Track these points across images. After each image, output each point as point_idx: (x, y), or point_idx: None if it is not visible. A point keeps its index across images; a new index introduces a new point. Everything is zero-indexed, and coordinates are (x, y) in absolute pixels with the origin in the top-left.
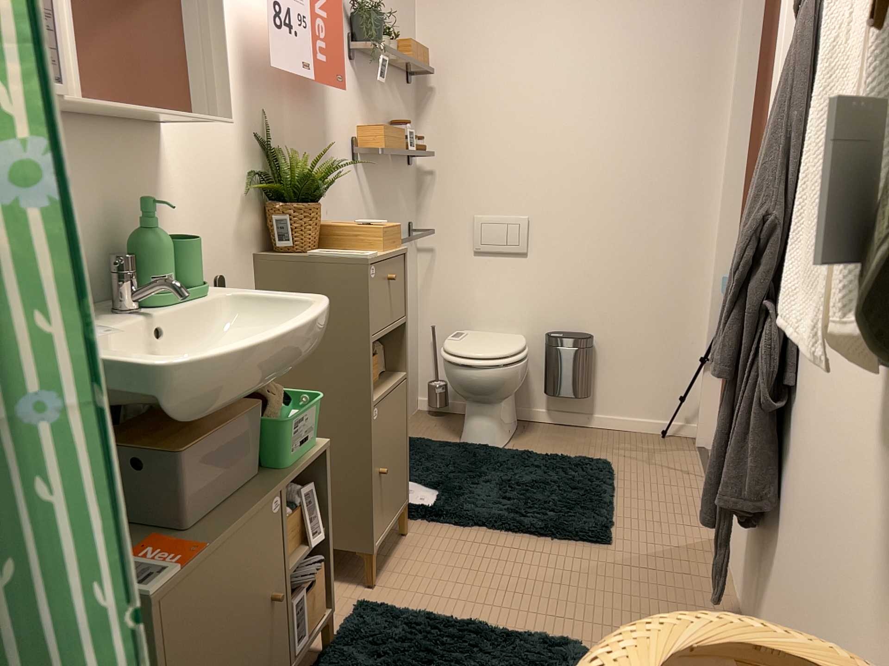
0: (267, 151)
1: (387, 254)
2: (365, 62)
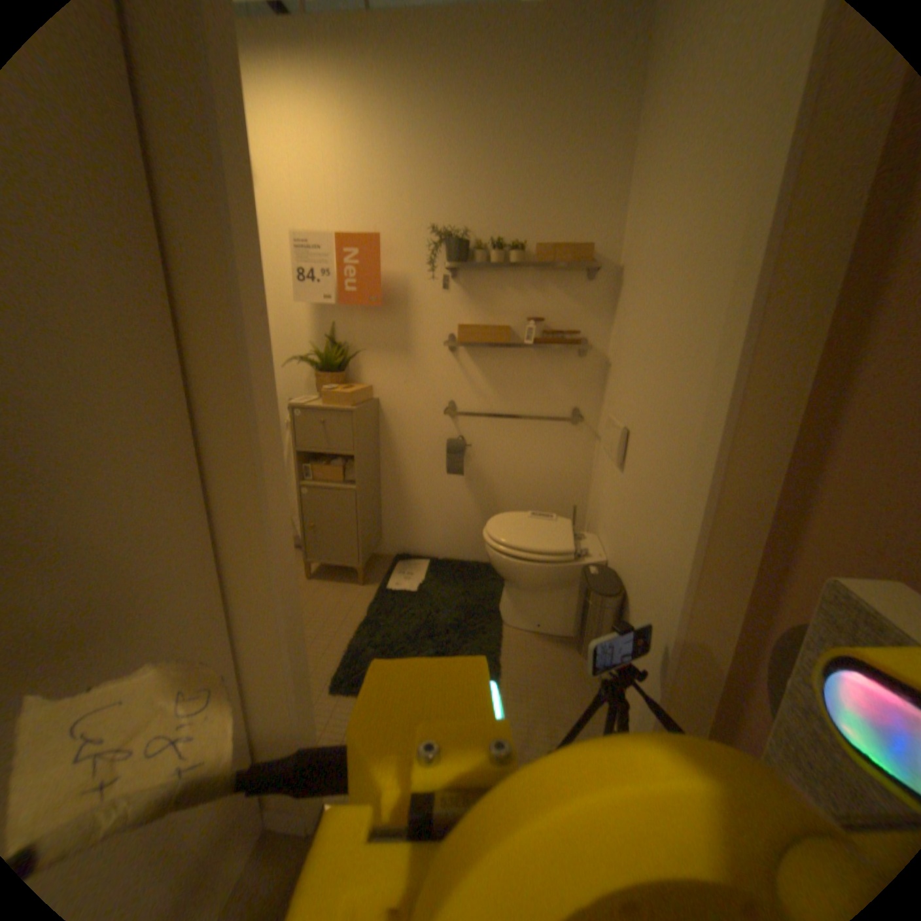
0: (335, 341)
1: (320, 405)
2: (480, 270)
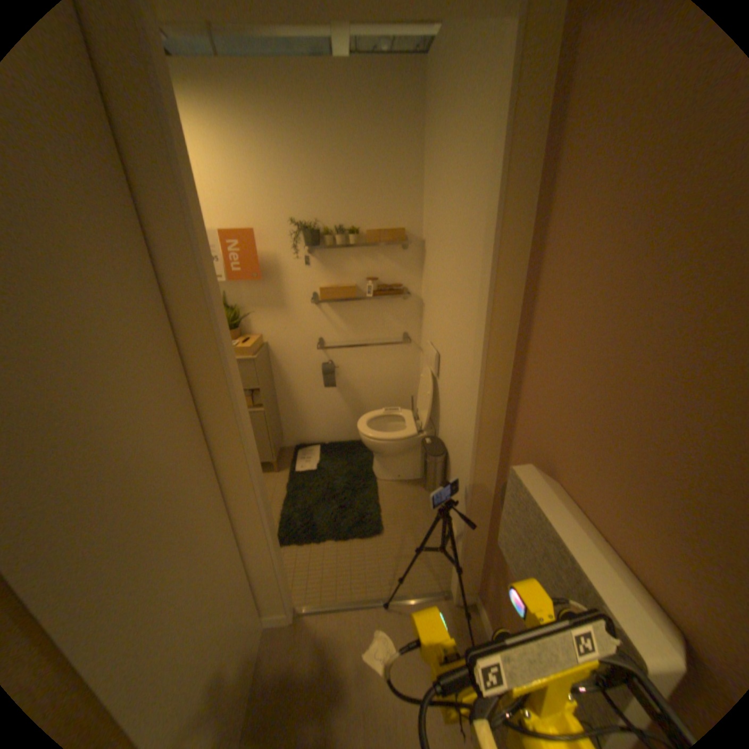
0: (227, 307)
1: None
2: (329, 250)
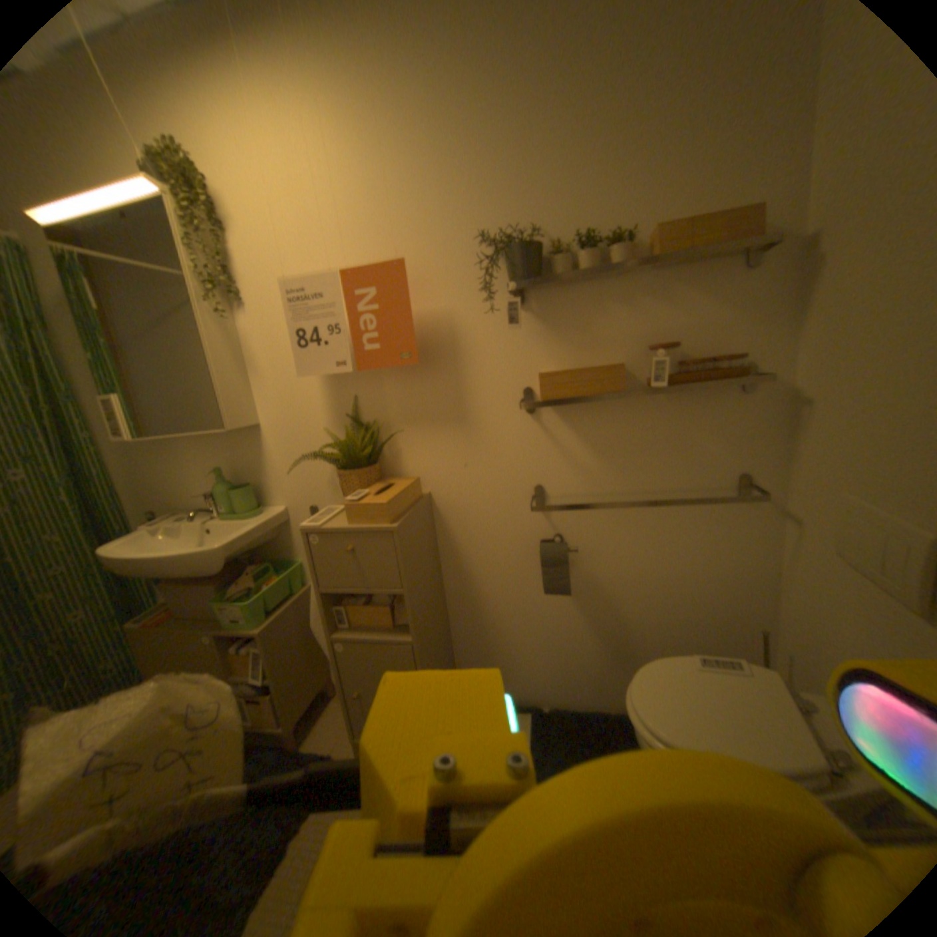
0: (361, 422)
1: (345, 527)
2: (562, 287)
